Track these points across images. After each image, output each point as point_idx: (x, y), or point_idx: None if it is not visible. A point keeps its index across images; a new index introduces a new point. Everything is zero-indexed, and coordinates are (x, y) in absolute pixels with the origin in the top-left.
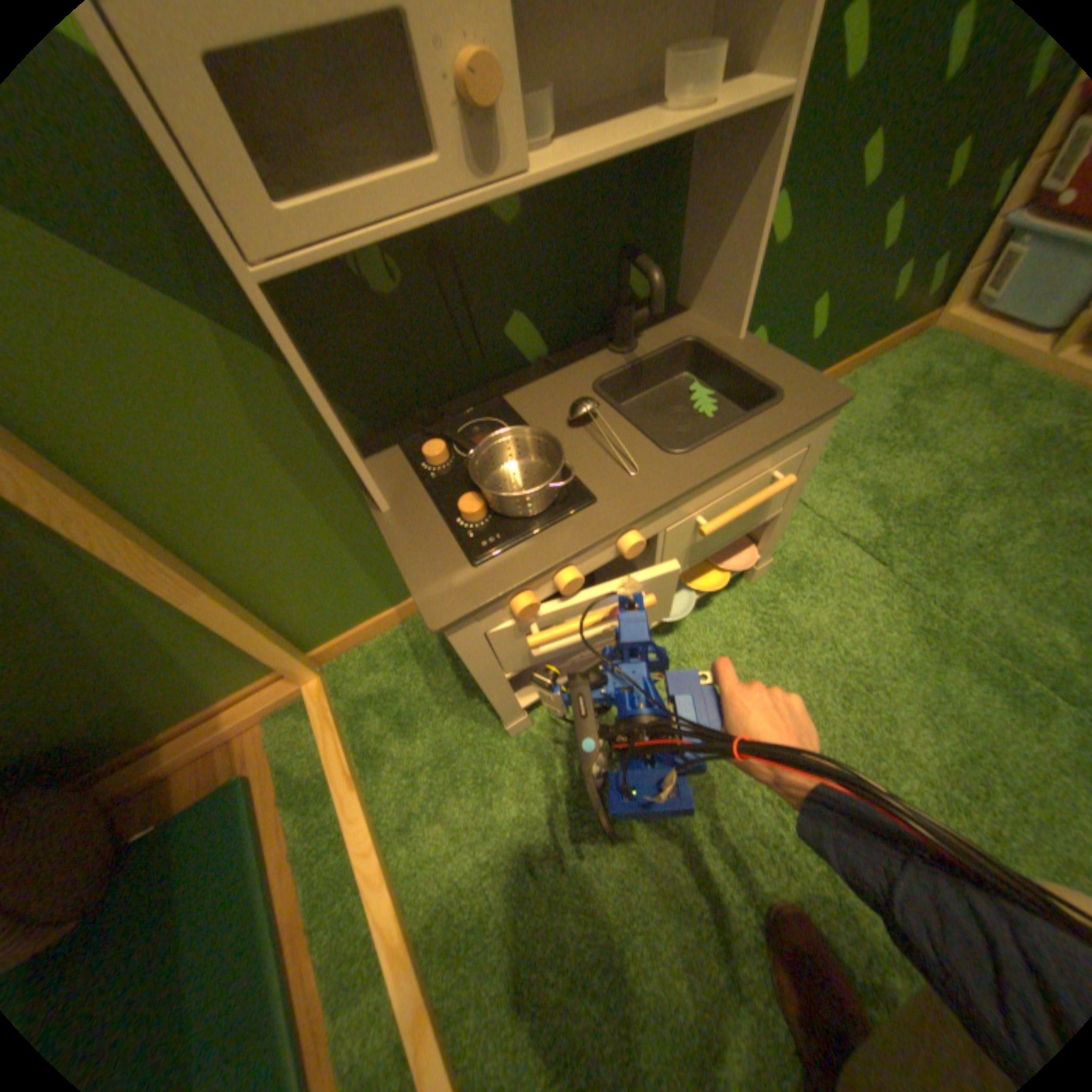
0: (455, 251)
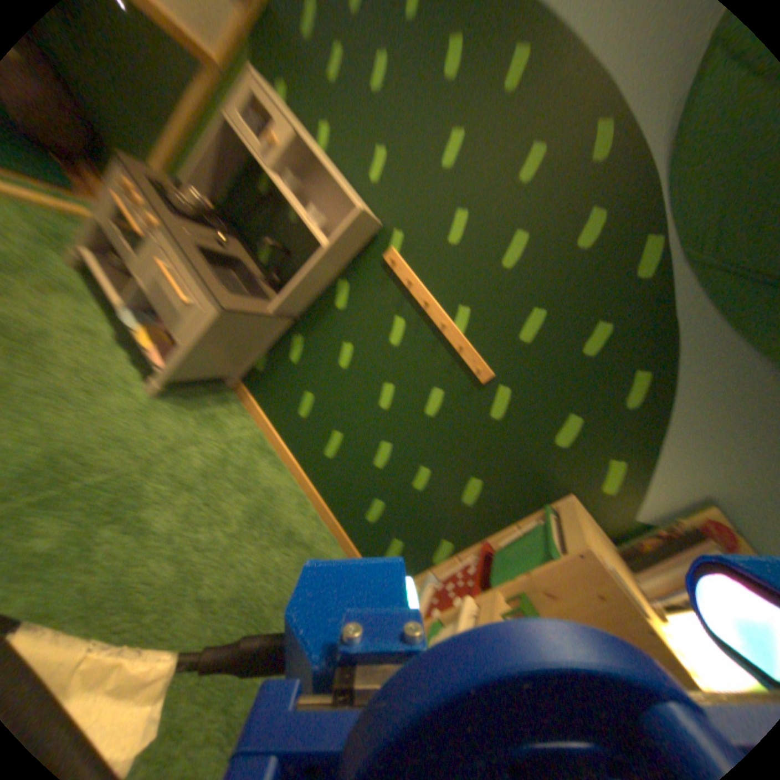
0: (278, 209)
